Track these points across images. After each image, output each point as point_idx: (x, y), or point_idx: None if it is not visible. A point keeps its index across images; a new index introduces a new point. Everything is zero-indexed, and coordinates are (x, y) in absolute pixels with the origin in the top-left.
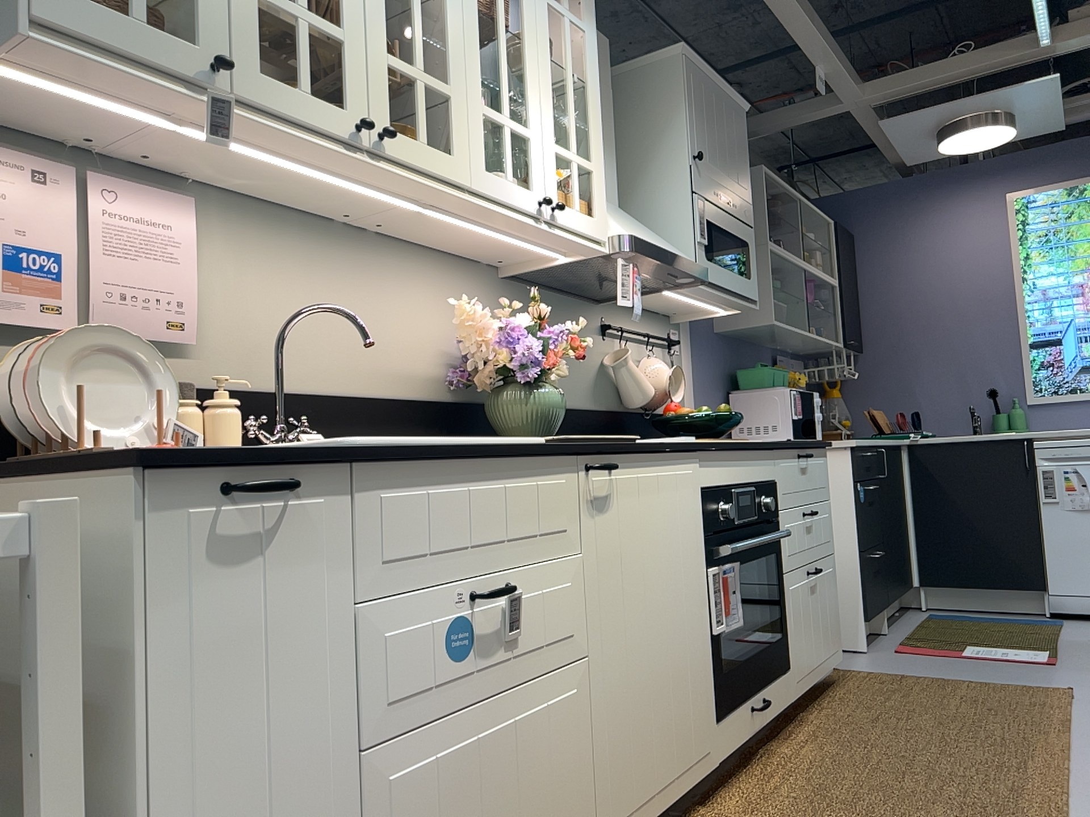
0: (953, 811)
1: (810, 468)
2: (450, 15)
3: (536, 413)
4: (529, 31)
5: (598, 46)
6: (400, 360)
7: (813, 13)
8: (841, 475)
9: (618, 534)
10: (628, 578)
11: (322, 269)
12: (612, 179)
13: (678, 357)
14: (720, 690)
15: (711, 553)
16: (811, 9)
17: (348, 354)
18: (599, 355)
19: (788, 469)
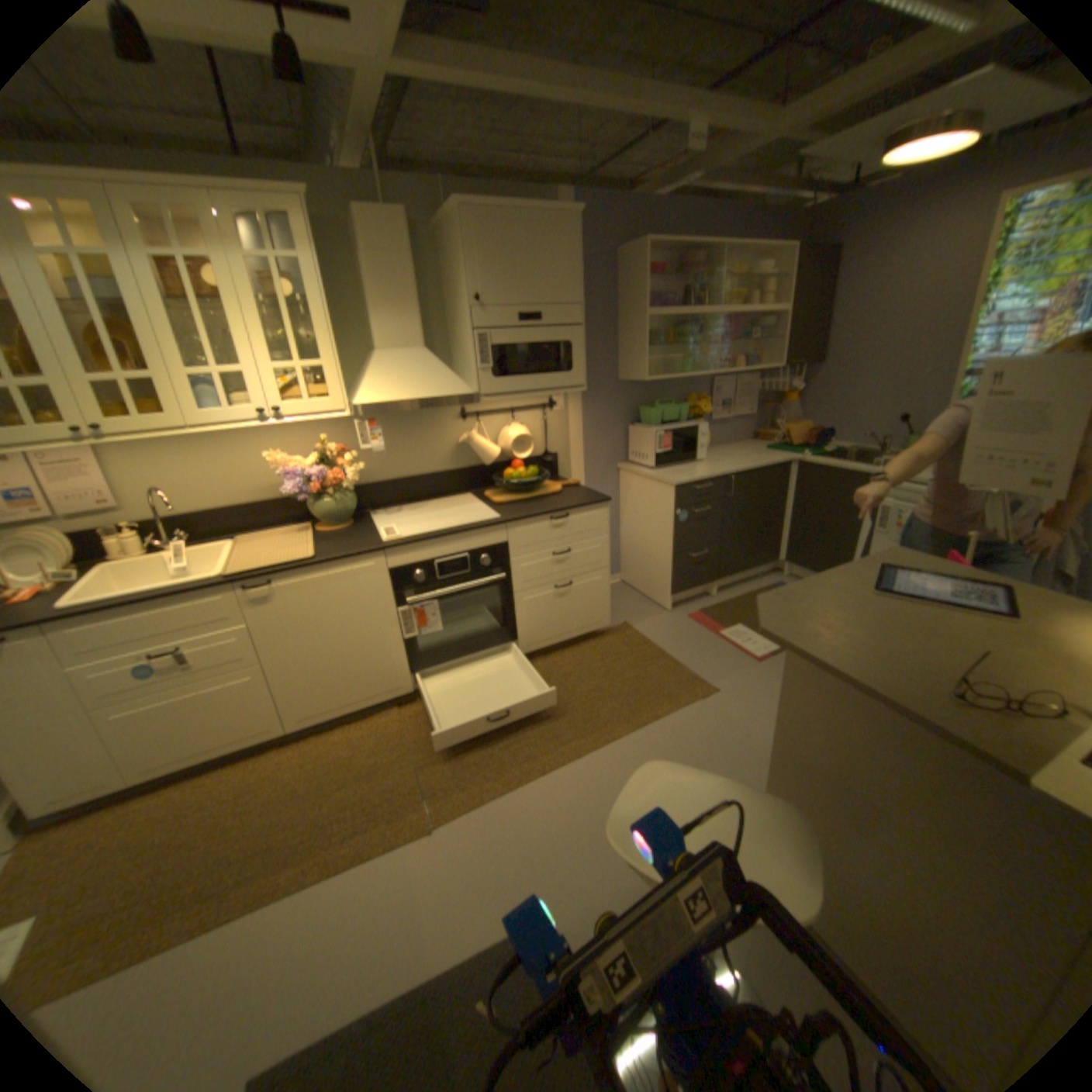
0: (479, 760)
1: (569, 524)
2: (136, 325)
3: (323, 515)
4: (227, 293)
5: (385, 221)
6: (262, 482)
7: (641, 84)
8: (668, 504)
9: (282, 612)
10: (297, 630)
11: (191, 449)
12: (410, 331)
13: (558, 414)
14: (415, 663)
15: (402, 602)
16: (634, 82)
17: (222, 488)
18: (456, 436)
19: (527, 534)
